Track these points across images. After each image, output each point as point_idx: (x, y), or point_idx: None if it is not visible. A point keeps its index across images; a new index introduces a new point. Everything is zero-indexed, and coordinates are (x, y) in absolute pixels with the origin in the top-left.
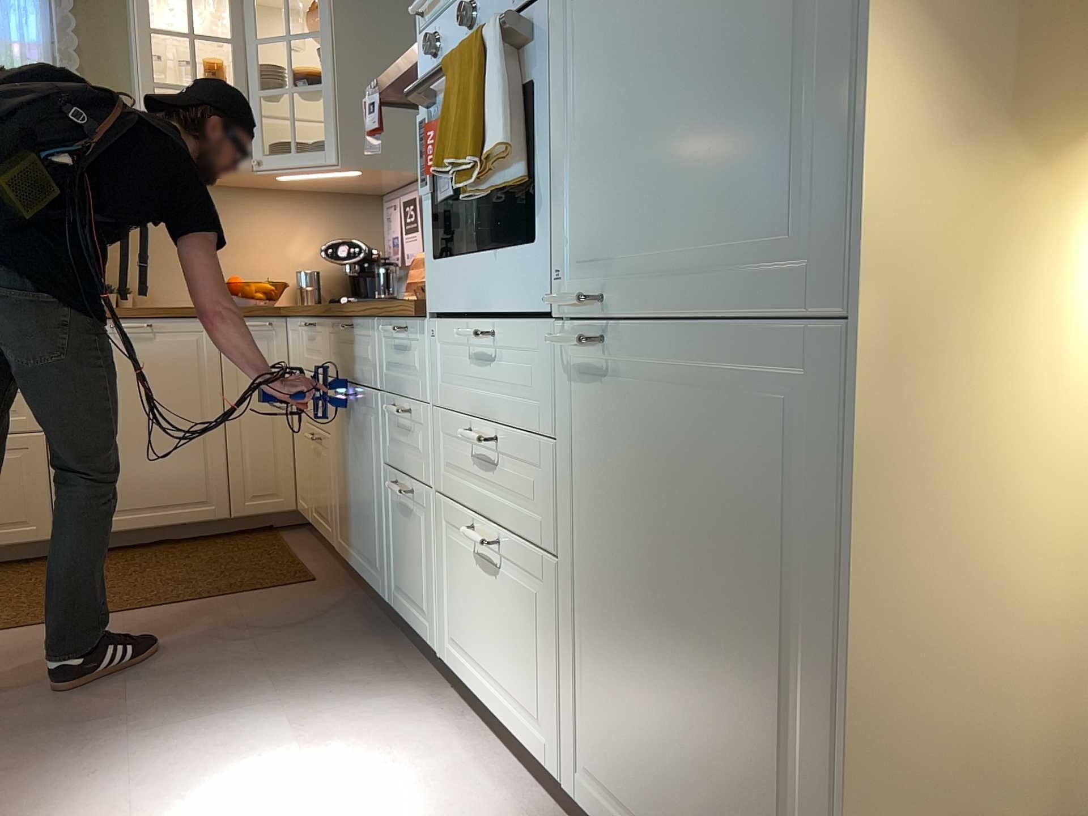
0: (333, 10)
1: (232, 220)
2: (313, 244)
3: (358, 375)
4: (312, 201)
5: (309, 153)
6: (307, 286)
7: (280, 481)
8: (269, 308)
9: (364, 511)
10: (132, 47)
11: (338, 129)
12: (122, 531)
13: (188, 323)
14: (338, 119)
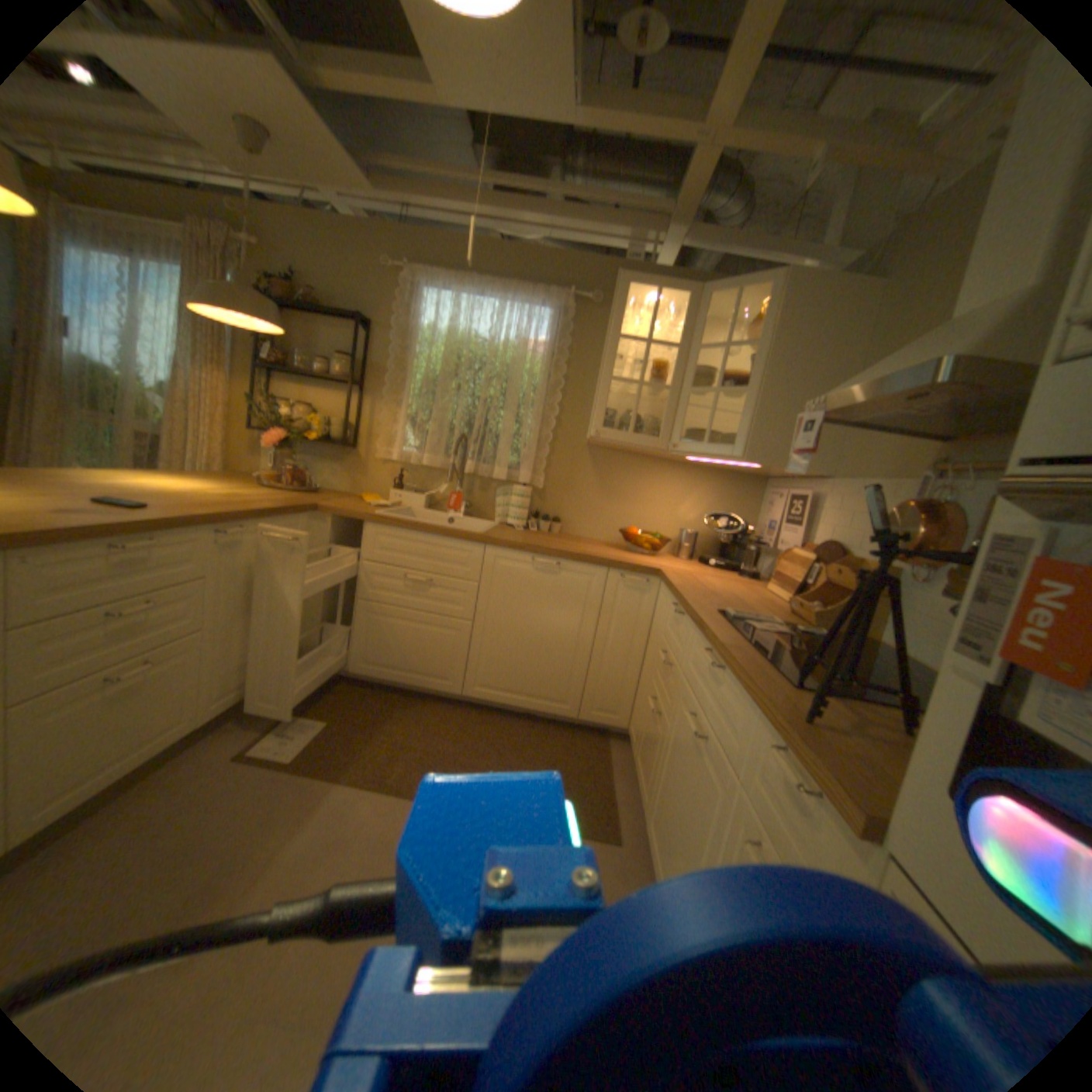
0: (777, 322)
1: (642, 483)
2: (699, 511)
3: (715, 725)
4: (707, 477)
5: (717, 442)
6: (684, 545)
7: (620, 705)
8: (648, 569)
9: (681, 860)
10: (605, 348)
11: (751, 430)
12: (502, 705)
13: (584, 568)
14: (753, 421)
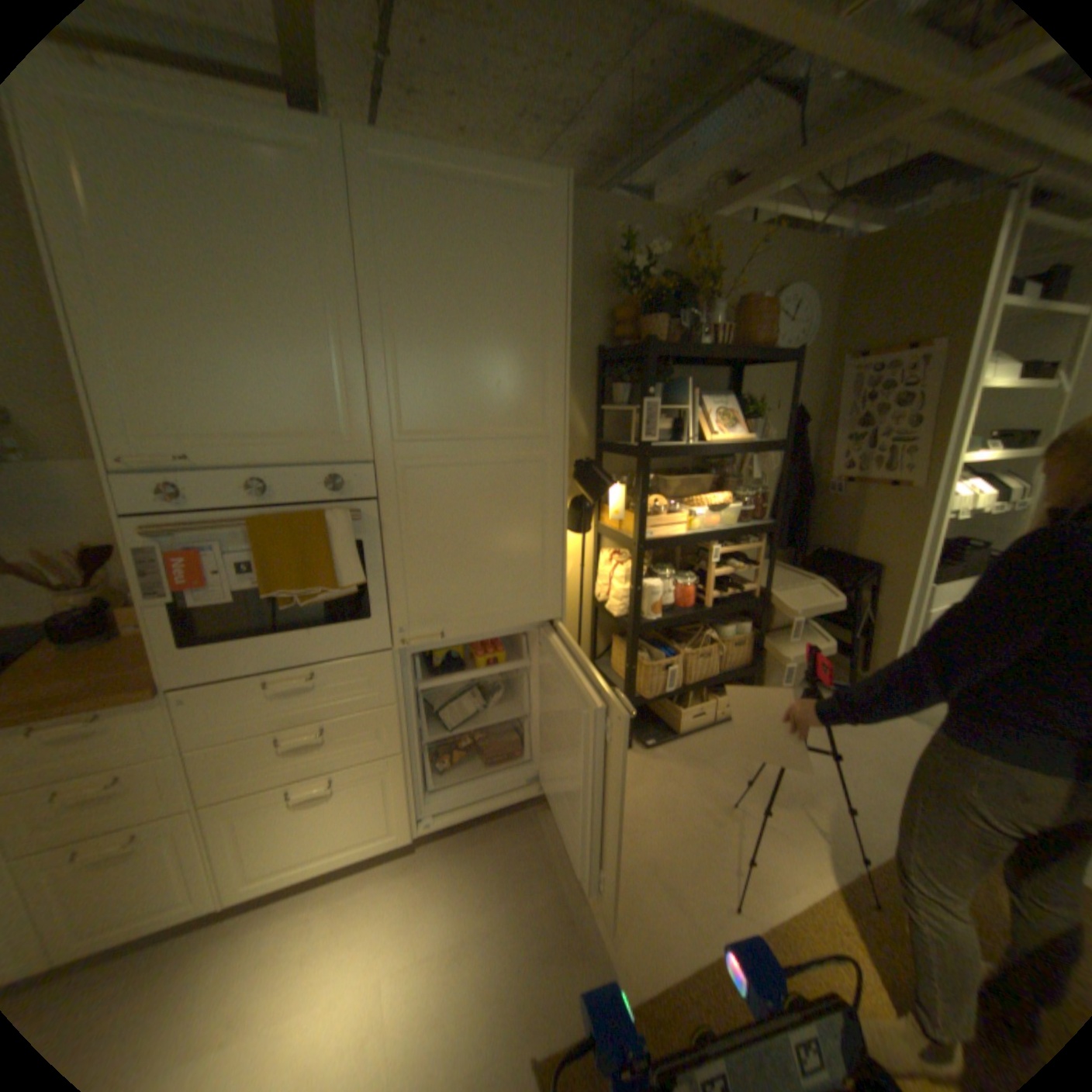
0: None
1: None
2: None
3: None
4: None
5: None
6: None
7: None
8: None
9: None
10: None
11: None
12: None
13: None
14: None
